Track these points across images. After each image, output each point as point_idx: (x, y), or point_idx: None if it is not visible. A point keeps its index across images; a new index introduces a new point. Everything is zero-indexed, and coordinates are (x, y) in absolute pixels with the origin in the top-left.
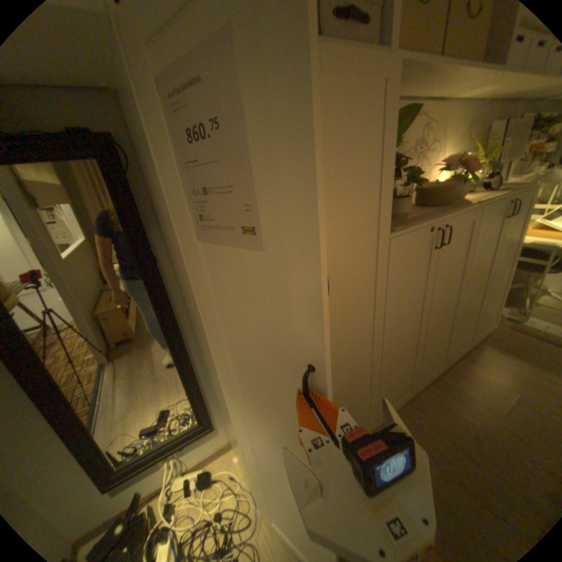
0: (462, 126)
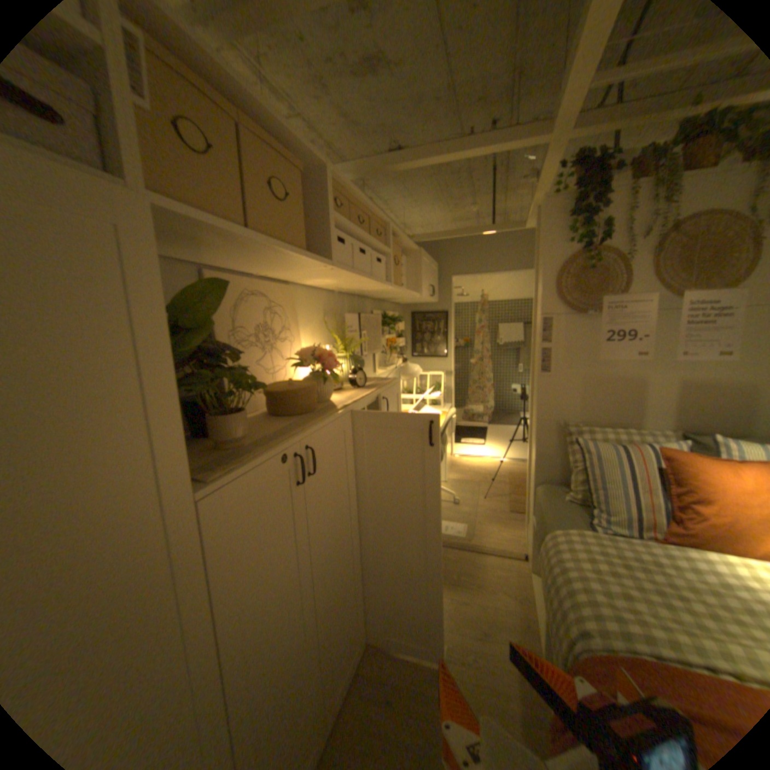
0: (316, 314)
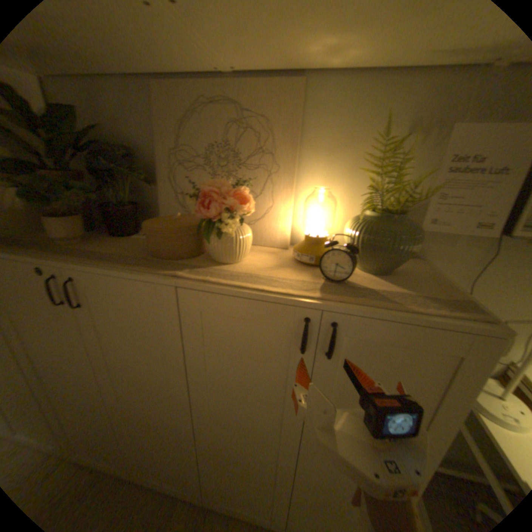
0: (377, 127)
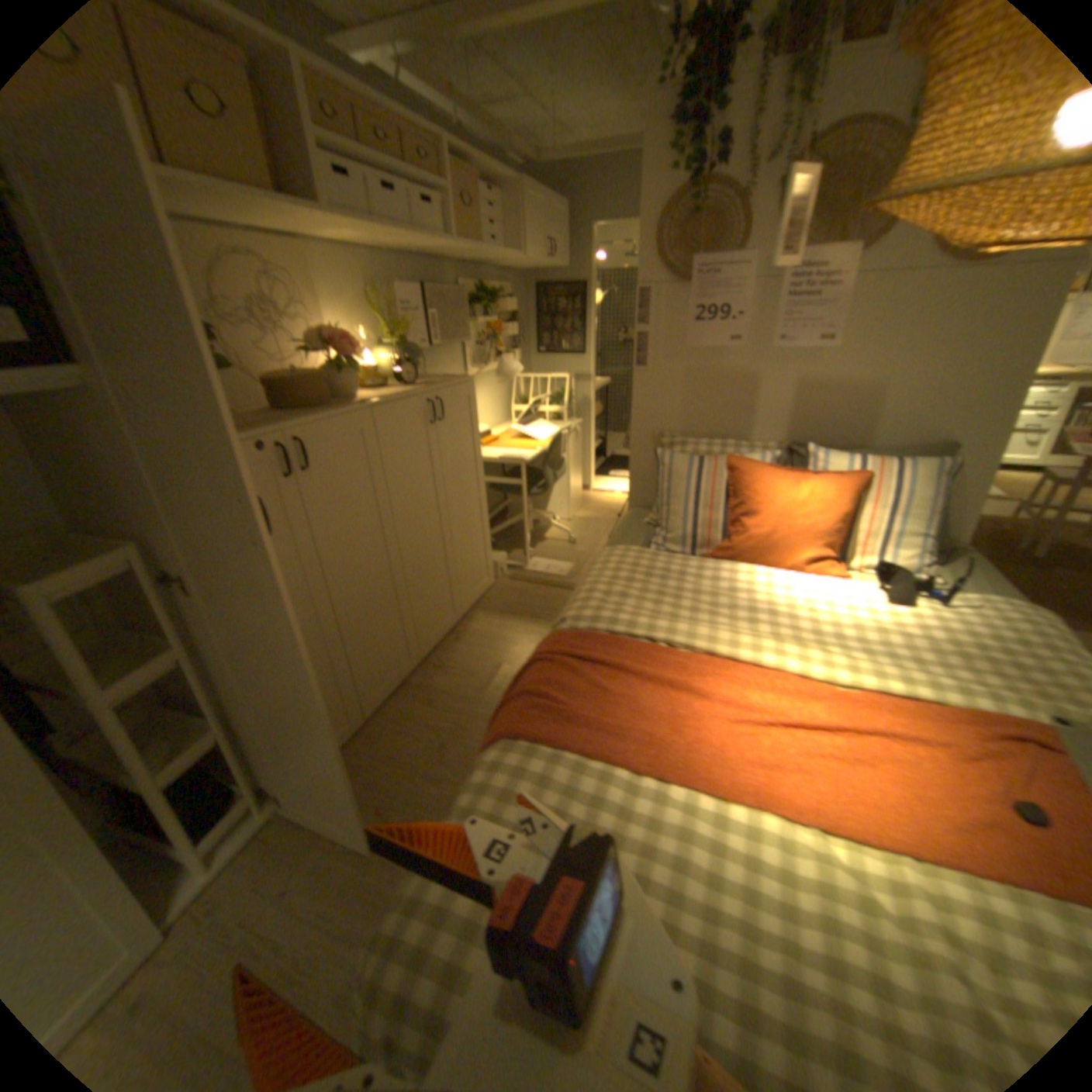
0: (352, 284)
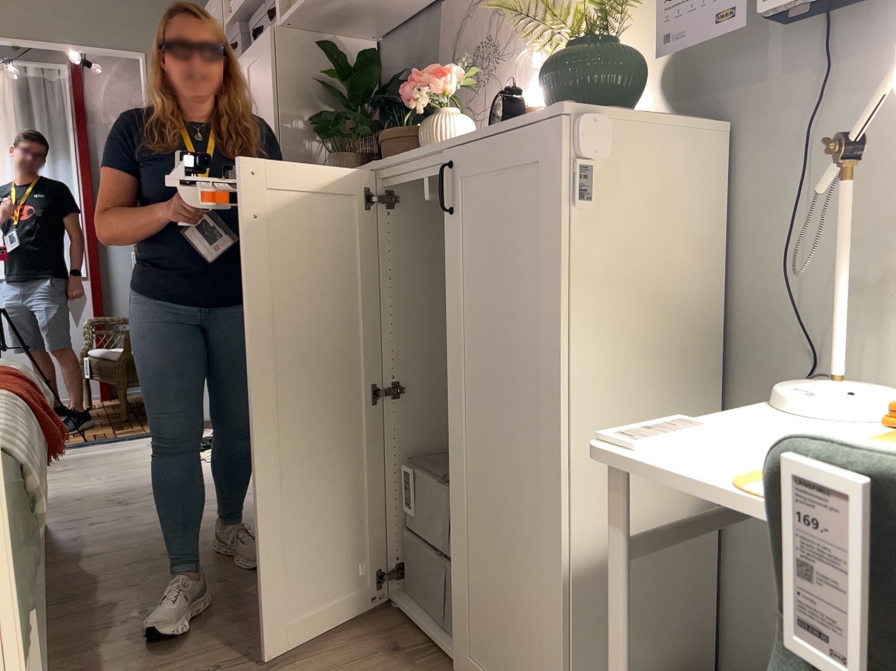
0: None
